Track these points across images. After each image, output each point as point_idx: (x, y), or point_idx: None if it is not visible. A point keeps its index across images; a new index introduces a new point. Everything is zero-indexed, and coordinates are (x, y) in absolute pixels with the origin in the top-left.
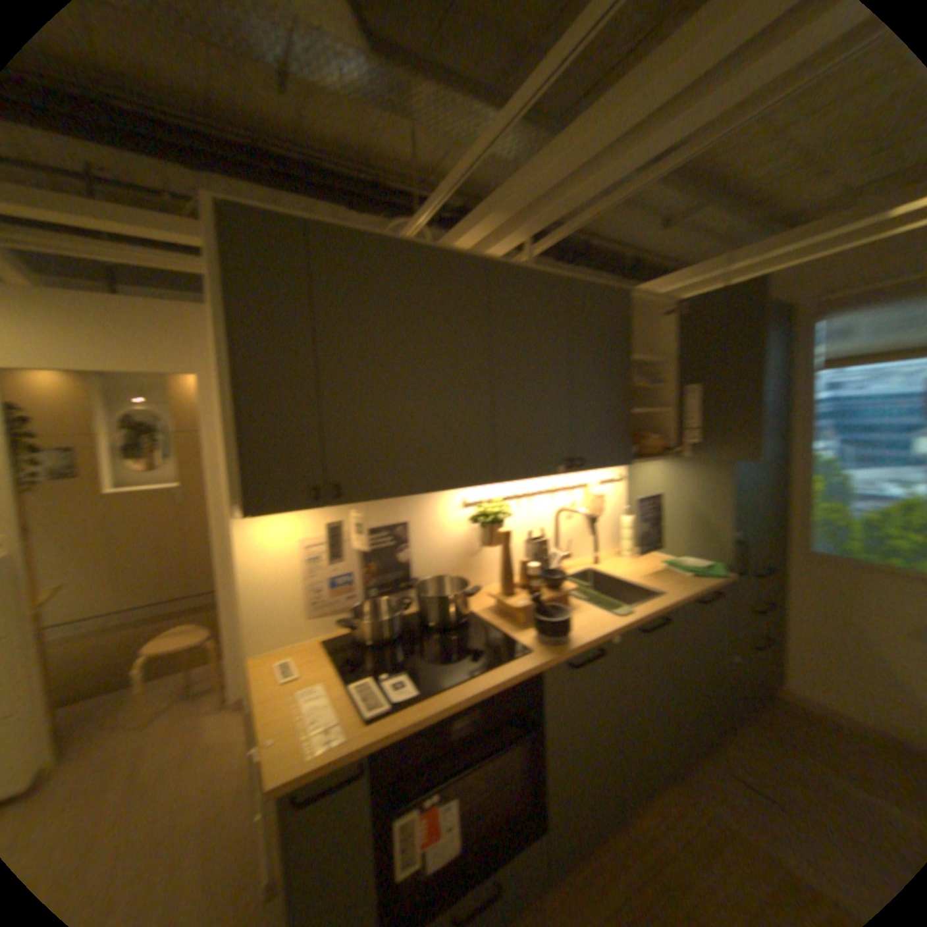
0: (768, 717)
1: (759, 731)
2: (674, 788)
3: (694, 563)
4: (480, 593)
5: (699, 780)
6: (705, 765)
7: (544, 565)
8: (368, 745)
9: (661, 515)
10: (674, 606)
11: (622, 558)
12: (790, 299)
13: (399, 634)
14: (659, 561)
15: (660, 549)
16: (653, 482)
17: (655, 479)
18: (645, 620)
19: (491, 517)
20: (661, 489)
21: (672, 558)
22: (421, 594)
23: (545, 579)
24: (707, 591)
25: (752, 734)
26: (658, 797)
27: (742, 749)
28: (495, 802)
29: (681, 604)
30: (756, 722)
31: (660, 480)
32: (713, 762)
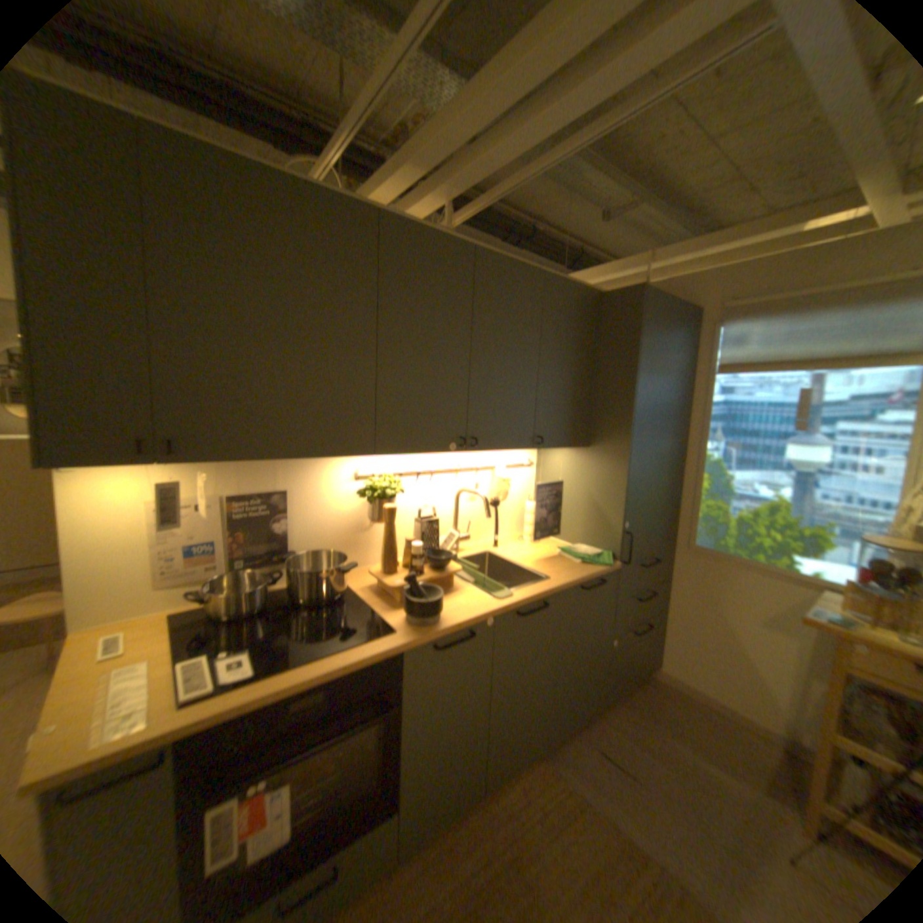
0: (641, 697)
1: (630, 710)
2: (542, 765)
3: (584, 551)
4: (365, 571)
5: (567, 756)
6: (575, 742)
7: (431, 545)
8: (172, 731)
9: (562, 503)
10: (553, 591)
11: (520, 543)
12: (698, 303)
13: (259, 611)
14: (554, 547)
15: (558, 536)
16: (557, 470)
17: (559, 467)
18: (520, 604)
19: (377, 493)
20: (564, 477)
21: (566, 545)
22: (291, 569)
23: (428, 559)
24: (589, 578)
25: (624, 712)
26: (525, 773)
27: (611, 727)
28: (341, 785)
29: (561, 589)
30: (629, 702)
31: (564, 468)
32: (583, 739)
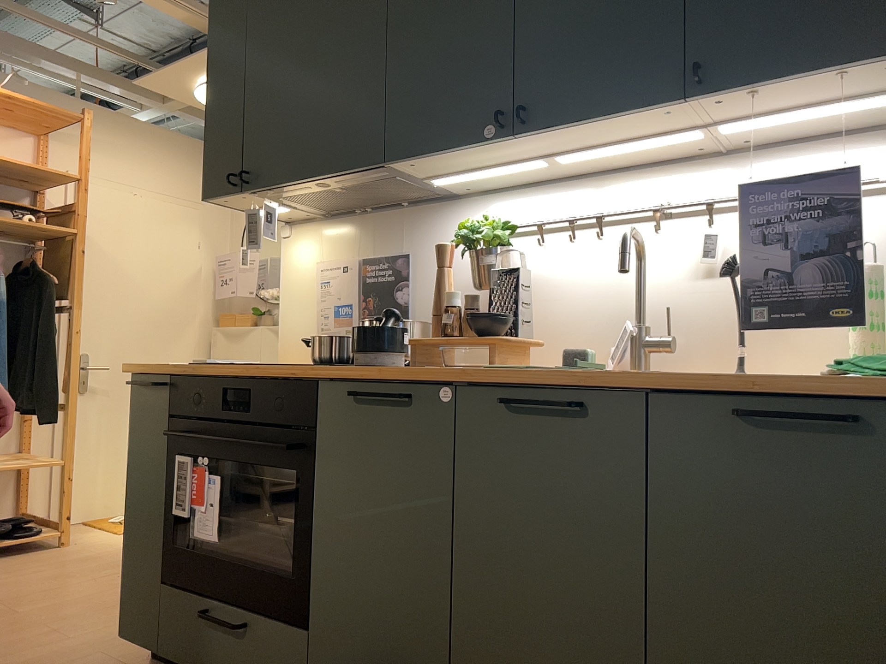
0: None
1: None
2: None
3: None
4: None
5: None
6: None
7: (518, 315)
8: (173, 370)
9: None
10: (605, 381)
11: None
12: None
13: None
14: None
15: None
16: None
17: None
18: (504, 378)
19: (460, 237)
20: None
21: None
22: None
23: (472, 320)
24: (763, 386)
25: None
26: None
27: None
28: (280, 544)
29: (633, 382)
30: None
31: None
32: None
